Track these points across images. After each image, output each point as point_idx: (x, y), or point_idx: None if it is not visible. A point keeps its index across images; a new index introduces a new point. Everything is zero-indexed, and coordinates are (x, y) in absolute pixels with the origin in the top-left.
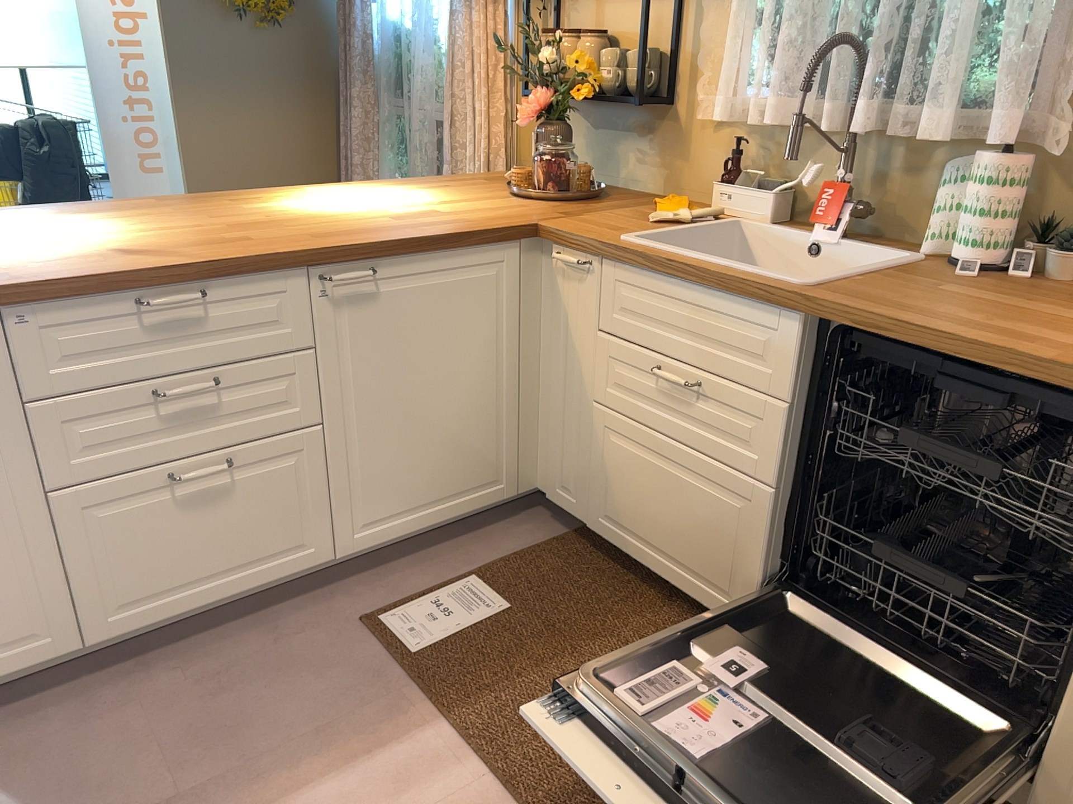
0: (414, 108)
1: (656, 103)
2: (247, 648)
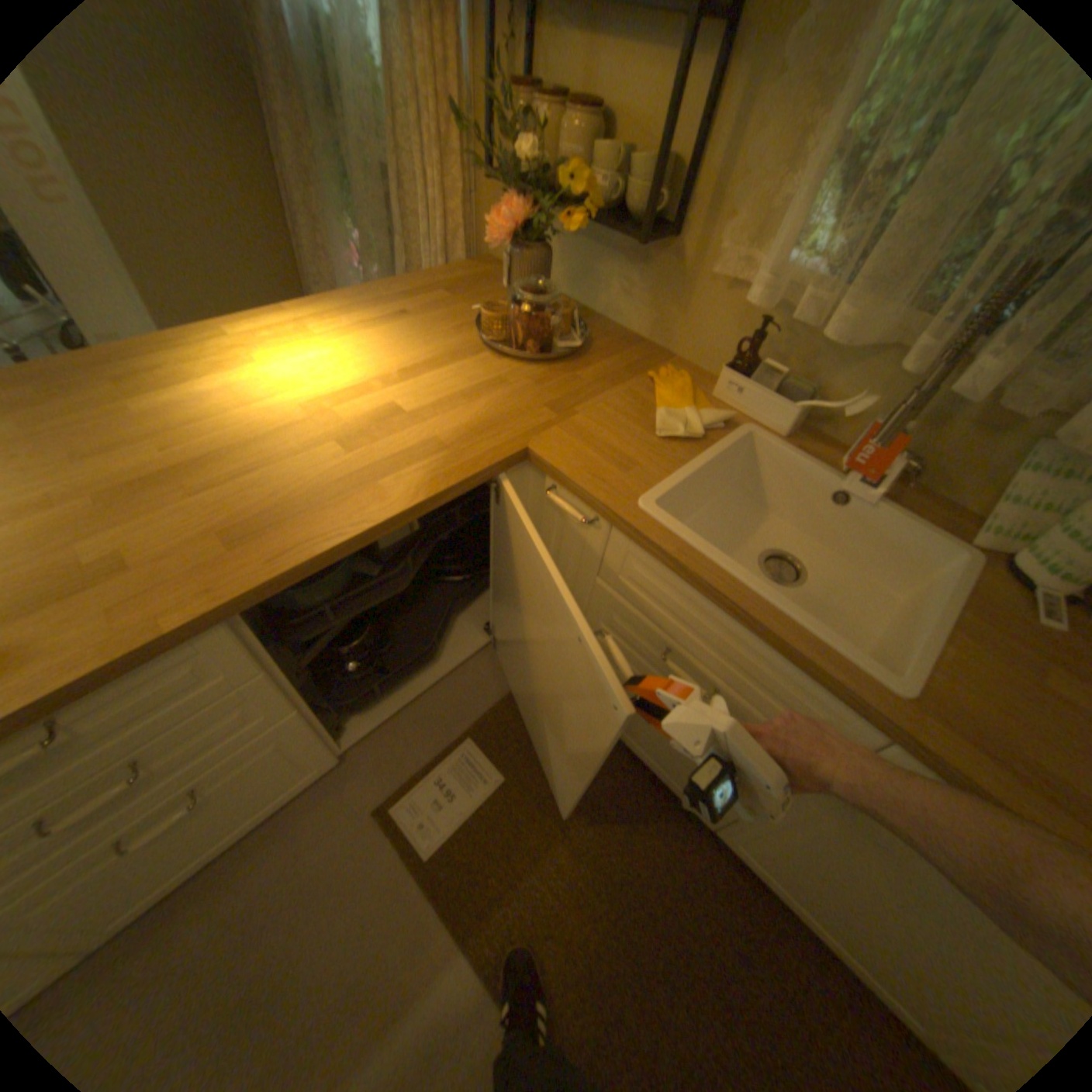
0: (351, 143)
1: (660, 223)
2: (267, 873)
